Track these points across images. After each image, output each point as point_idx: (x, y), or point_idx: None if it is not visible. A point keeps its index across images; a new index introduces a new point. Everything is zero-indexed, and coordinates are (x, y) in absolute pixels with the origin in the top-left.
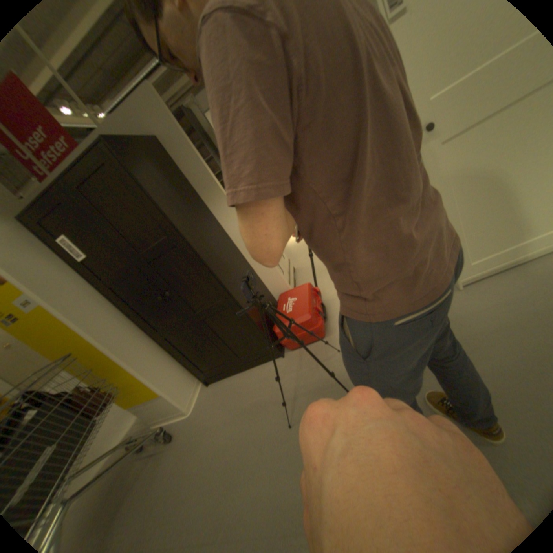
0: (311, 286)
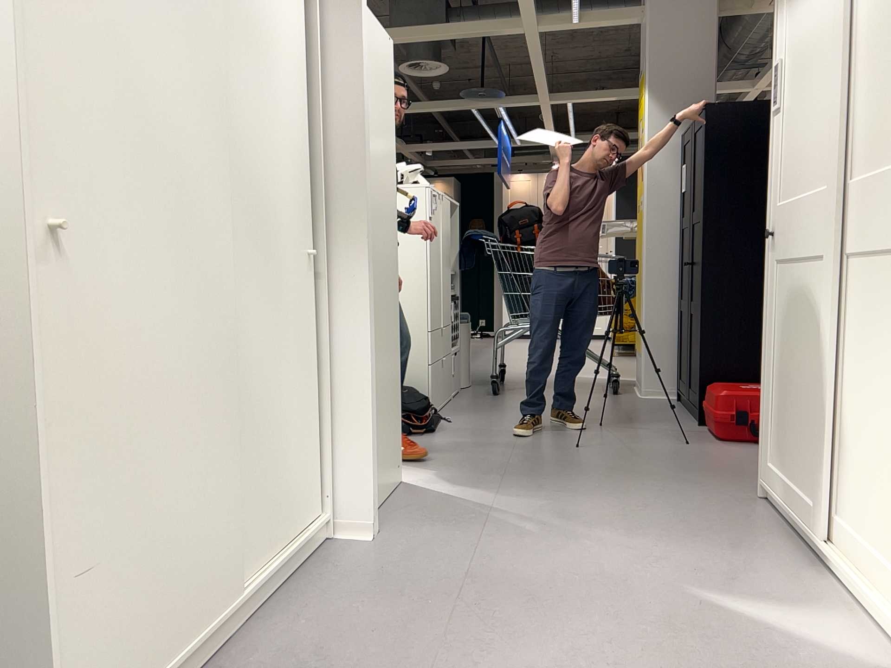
0: None
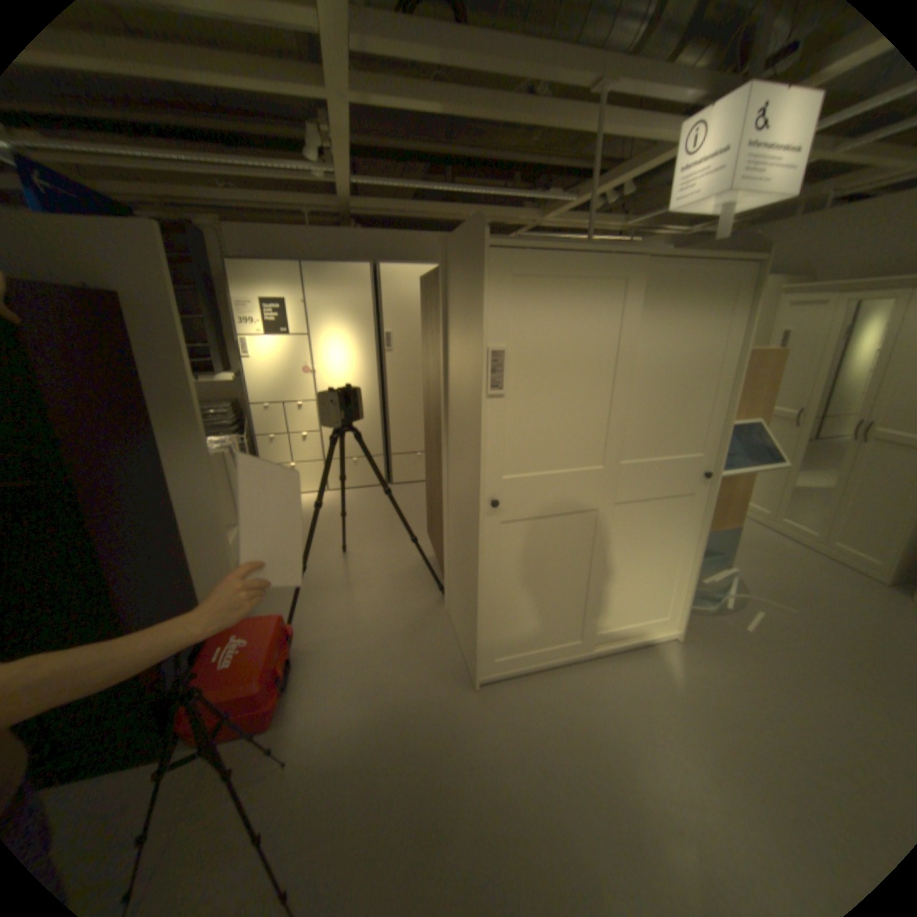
0: (279, 623)
